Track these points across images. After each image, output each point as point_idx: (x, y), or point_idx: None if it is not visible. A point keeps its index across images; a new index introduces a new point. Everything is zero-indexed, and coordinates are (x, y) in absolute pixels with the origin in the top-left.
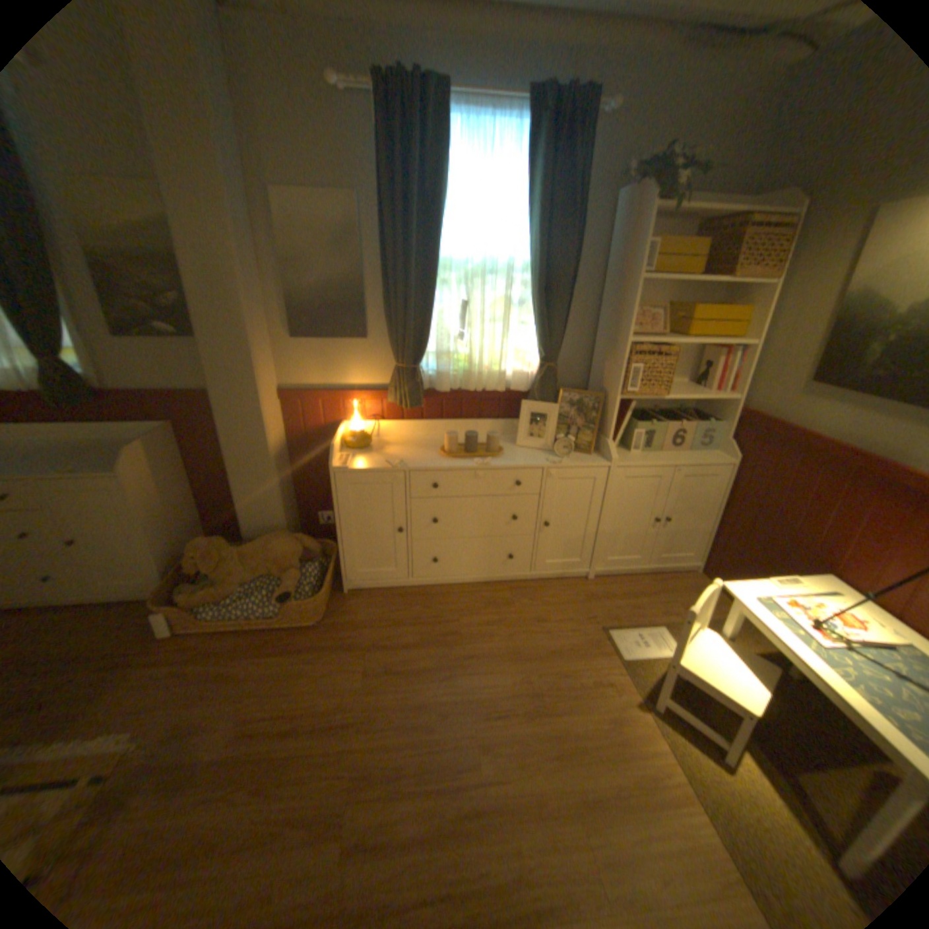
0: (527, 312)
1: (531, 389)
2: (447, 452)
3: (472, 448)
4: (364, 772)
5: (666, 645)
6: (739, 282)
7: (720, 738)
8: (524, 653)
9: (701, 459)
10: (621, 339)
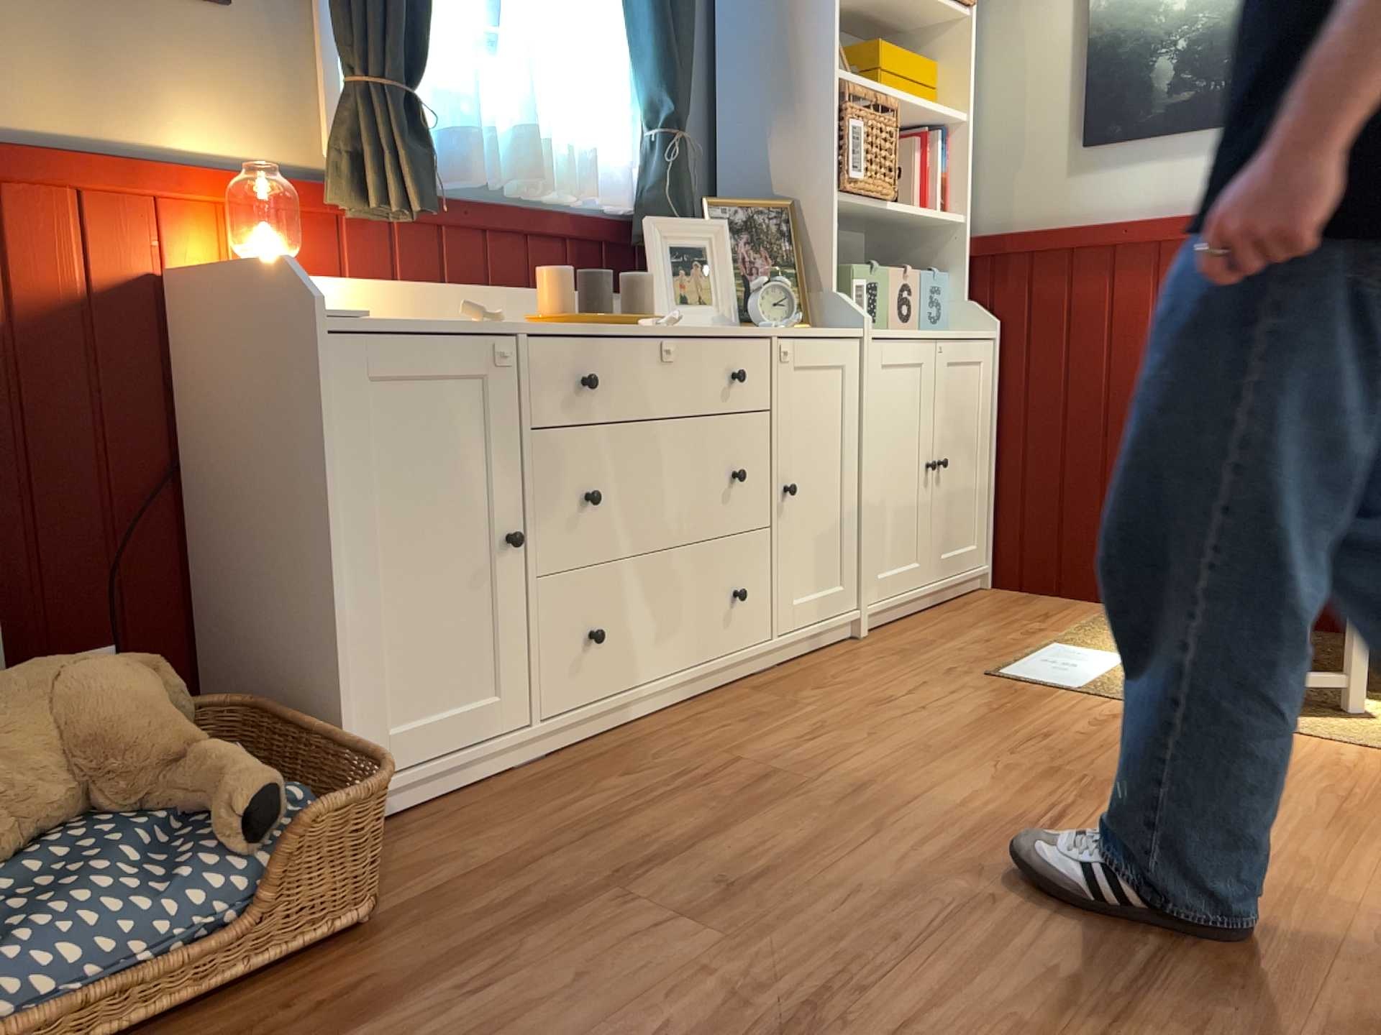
0: (609, 19)
1: (641, 206)
2: (561, 314)
3: (607, 308)
4: (998, 1030)
5: (1089, 655)
6: (900, 29)
7: (1322, 673)
8: (935, 743)
9: (954, 332)
10: (810, 79)
